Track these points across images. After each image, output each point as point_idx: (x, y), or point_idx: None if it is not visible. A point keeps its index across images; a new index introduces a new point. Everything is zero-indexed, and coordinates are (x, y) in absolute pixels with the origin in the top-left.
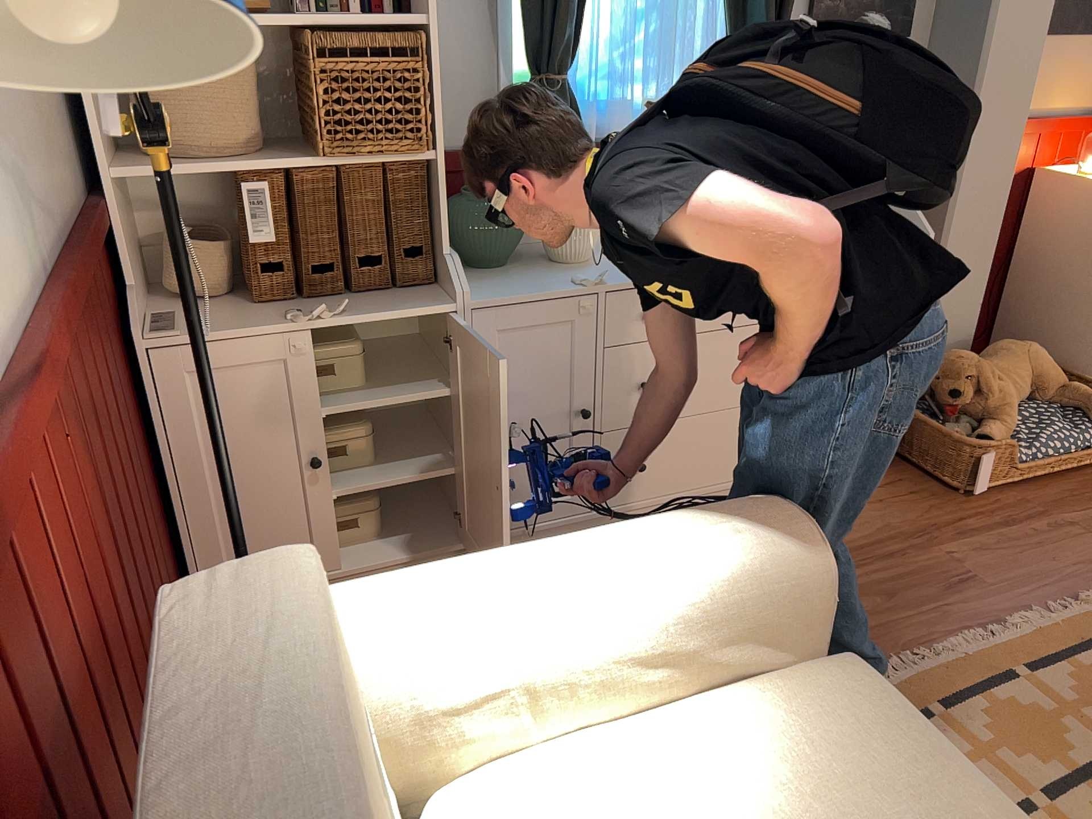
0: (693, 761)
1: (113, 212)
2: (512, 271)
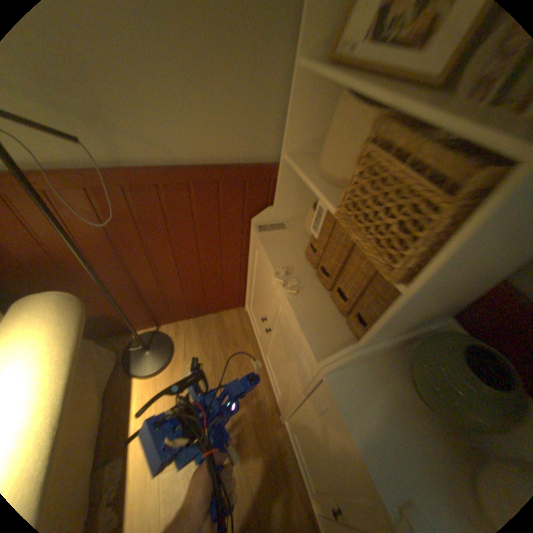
0: None
1: (282, 173)
2: (425, 422)
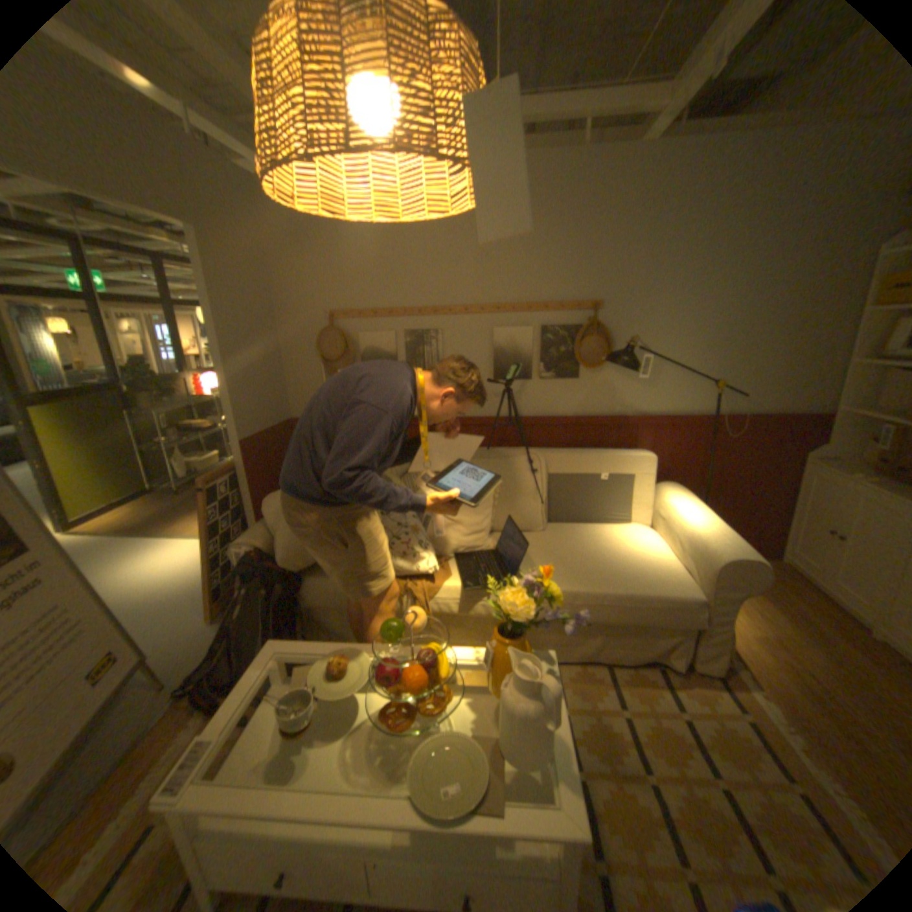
0: (656, 556)
1: (838, 419)
2: None
